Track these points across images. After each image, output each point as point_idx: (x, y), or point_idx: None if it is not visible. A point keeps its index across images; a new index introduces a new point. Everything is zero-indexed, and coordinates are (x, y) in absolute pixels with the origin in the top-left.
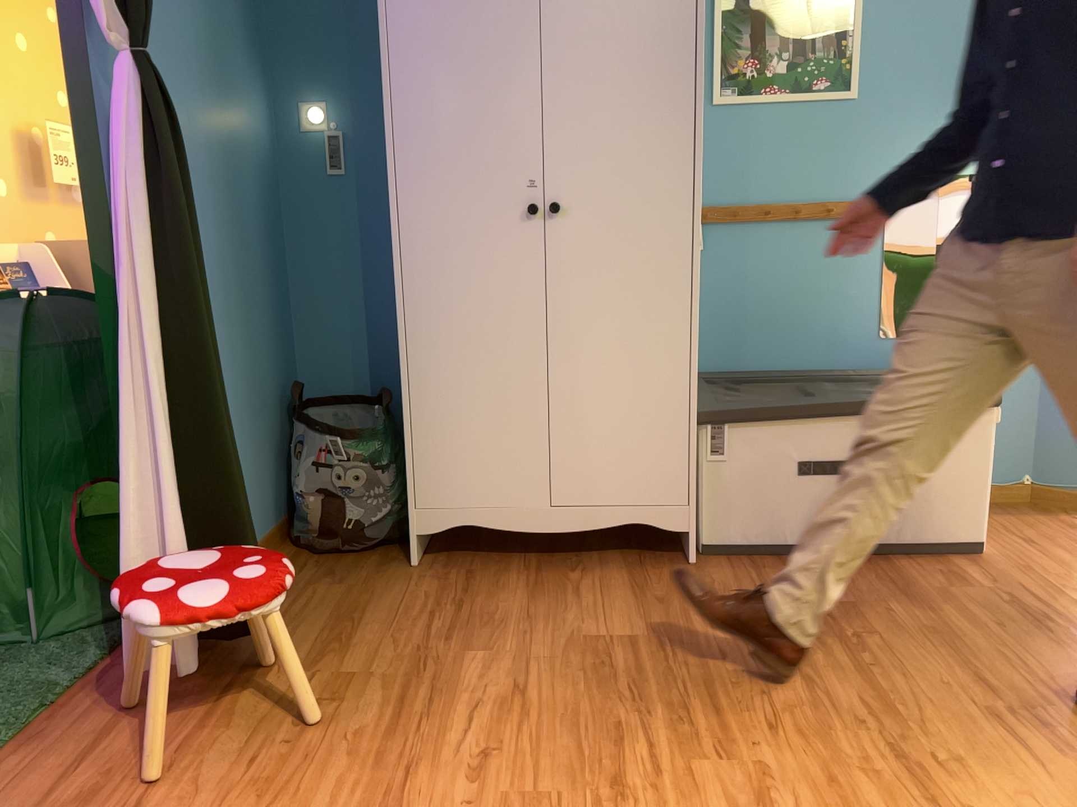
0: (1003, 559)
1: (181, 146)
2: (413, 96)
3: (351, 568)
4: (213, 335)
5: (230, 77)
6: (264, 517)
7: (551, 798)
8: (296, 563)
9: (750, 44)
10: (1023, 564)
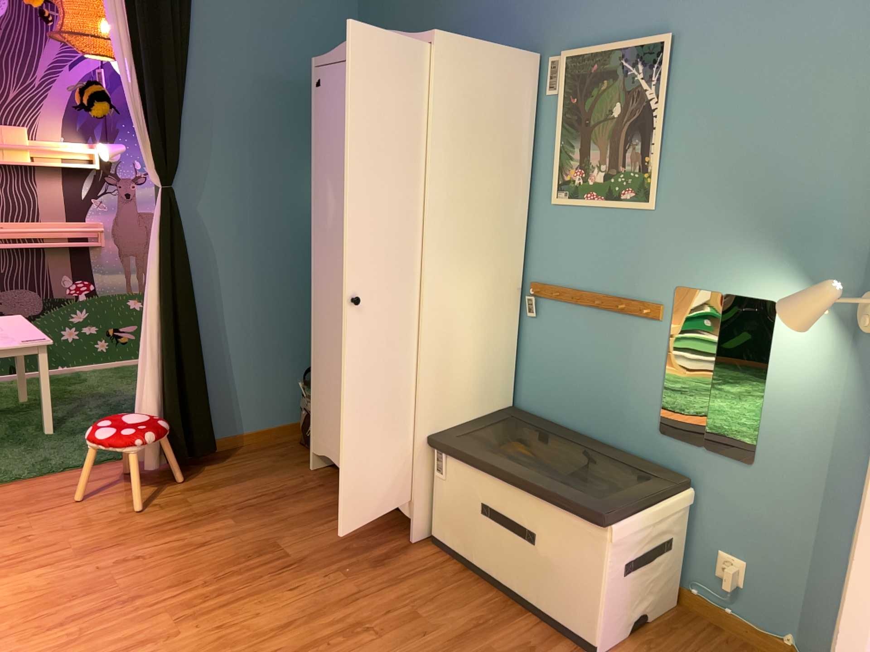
0: None
1: (180, 229)
2: (320, 198)
3: (290, 458)
4: (191, 318)
5: (296, 174)
6: (285, 414)
7: (117, 587)
8: (282, 444)
9: (578, 156)
10: None
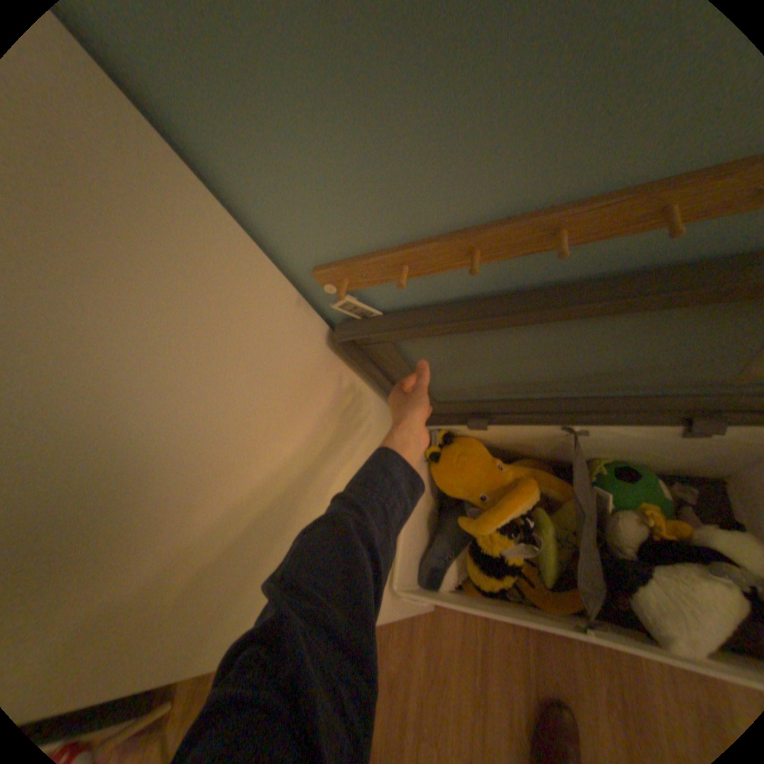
0: None
1: None
2: None
3: None
4: None
5: None
6: None
7: None
8: None
9: None
10: None
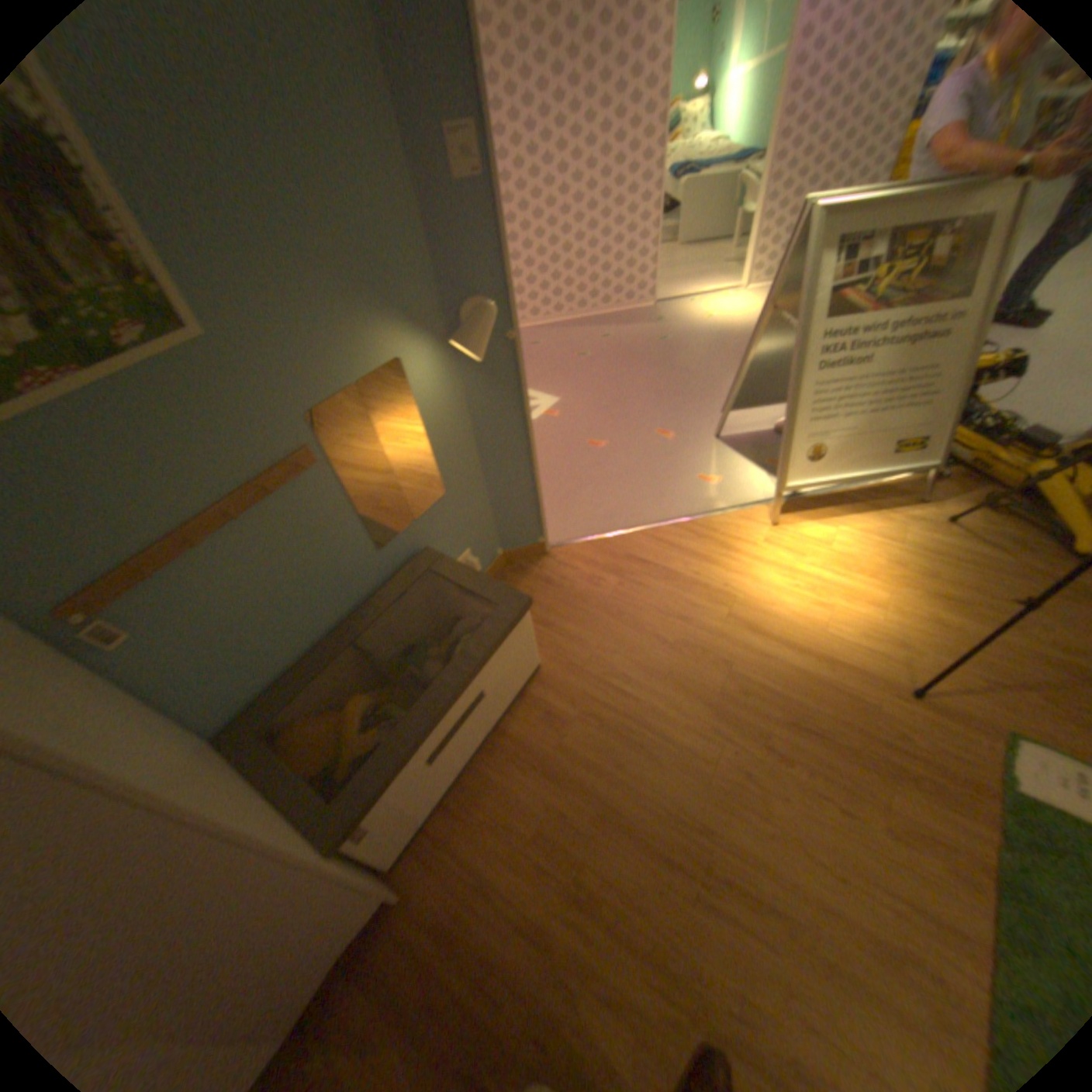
0: (551, 663)
1: None
2: None
3: None
4: None
5: None
6: None
7: None
8: None
9: None
10: (564, 661)
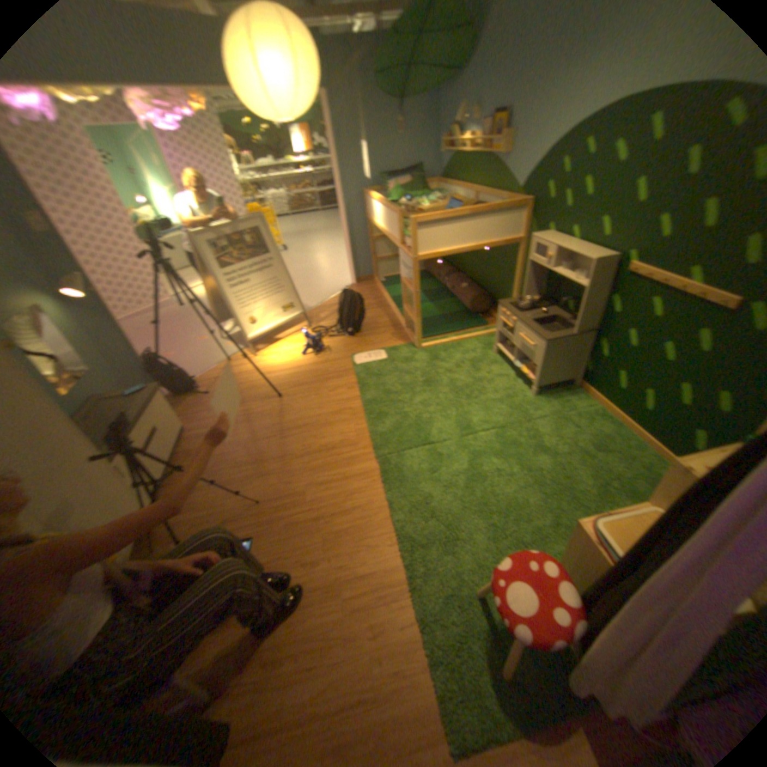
0: (188, 425)
1: None
2: None
3: None
4: None
5: None
6: None
7: (320, 536)
8: None
9: None
10: (194, 421)
